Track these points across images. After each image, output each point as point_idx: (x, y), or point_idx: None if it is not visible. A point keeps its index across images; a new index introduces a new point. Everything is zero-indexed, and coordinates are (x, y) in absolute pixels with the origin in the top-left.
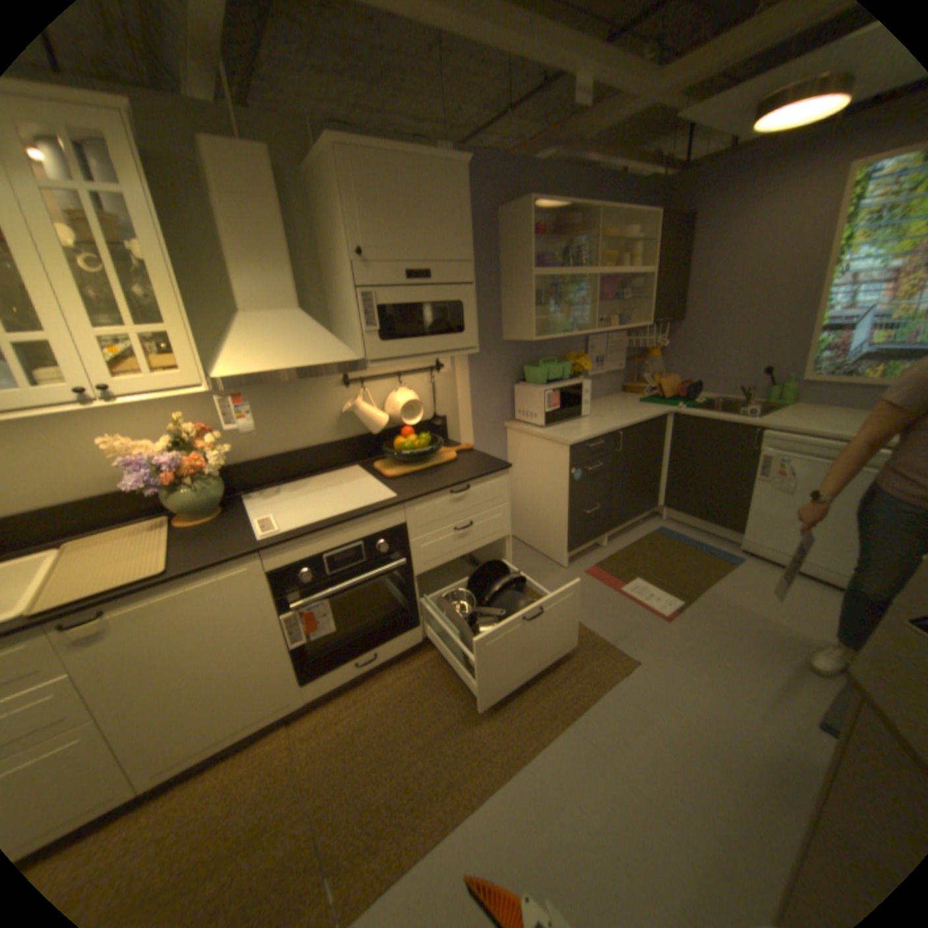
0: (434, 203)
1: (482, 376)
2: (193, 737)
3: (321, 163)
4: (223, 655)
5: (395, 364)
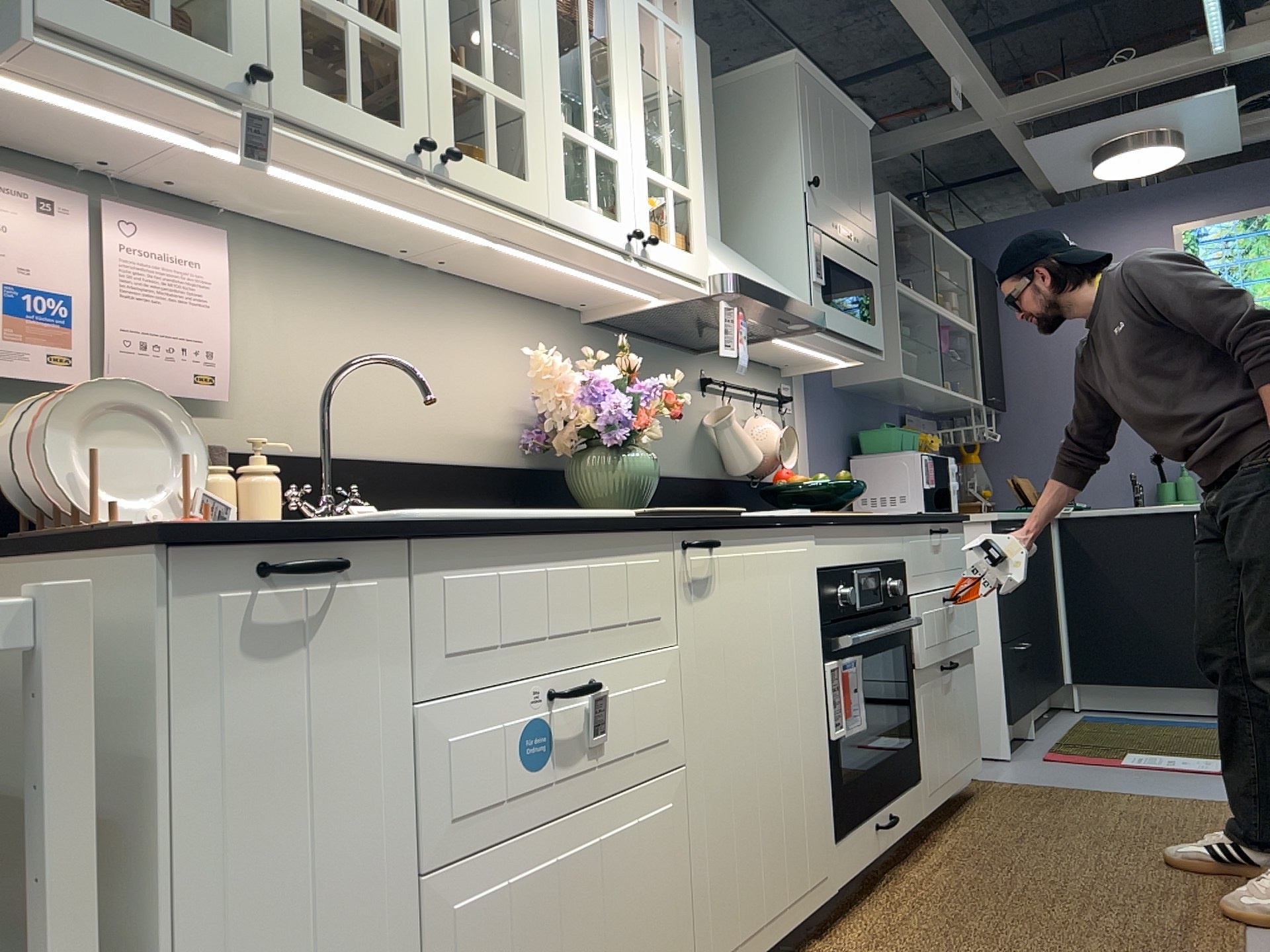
0: (854, 161)
1: (821, 434)
2: (753, 889)
3: (752, 87)
4: (785, 709)
5: (748, 379)
